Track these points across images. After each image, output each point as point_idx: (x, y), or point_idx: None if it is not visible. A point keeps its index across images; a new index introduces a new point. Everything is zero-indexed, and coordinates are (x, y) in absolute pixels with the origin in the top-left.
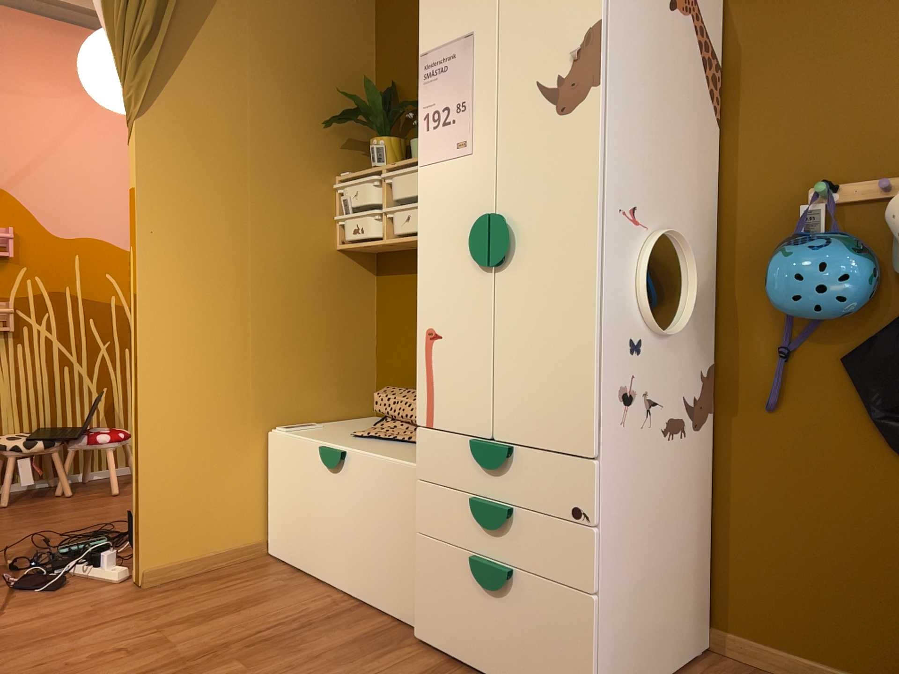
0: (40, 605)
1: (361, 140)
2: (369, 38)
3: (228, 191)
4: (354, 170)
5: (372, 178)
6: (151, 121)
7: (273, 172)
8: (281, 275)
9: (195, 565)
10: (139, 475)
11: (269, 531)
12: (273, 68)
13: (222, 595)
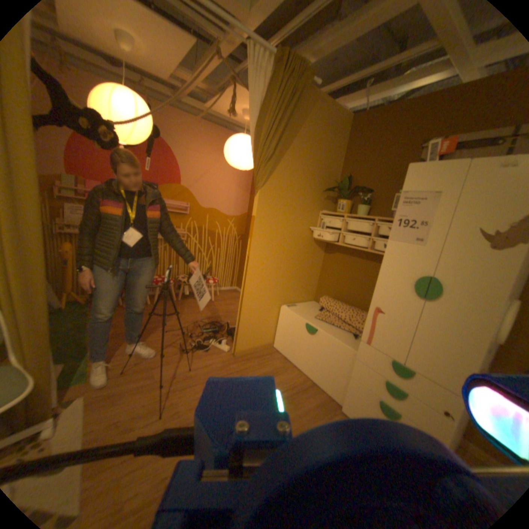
0: (205, 360)
1: (331, 196)
2: (343, 152)
3: (284, 217)
4: (326, 208)
5: (339, 217)
6: (263, 189)
7: (300, 209)
8: (295, 250)
9: (251, 350)
10: (240, 320)
11: (274, 339)
12: (308, 166)
13: (264, 367)
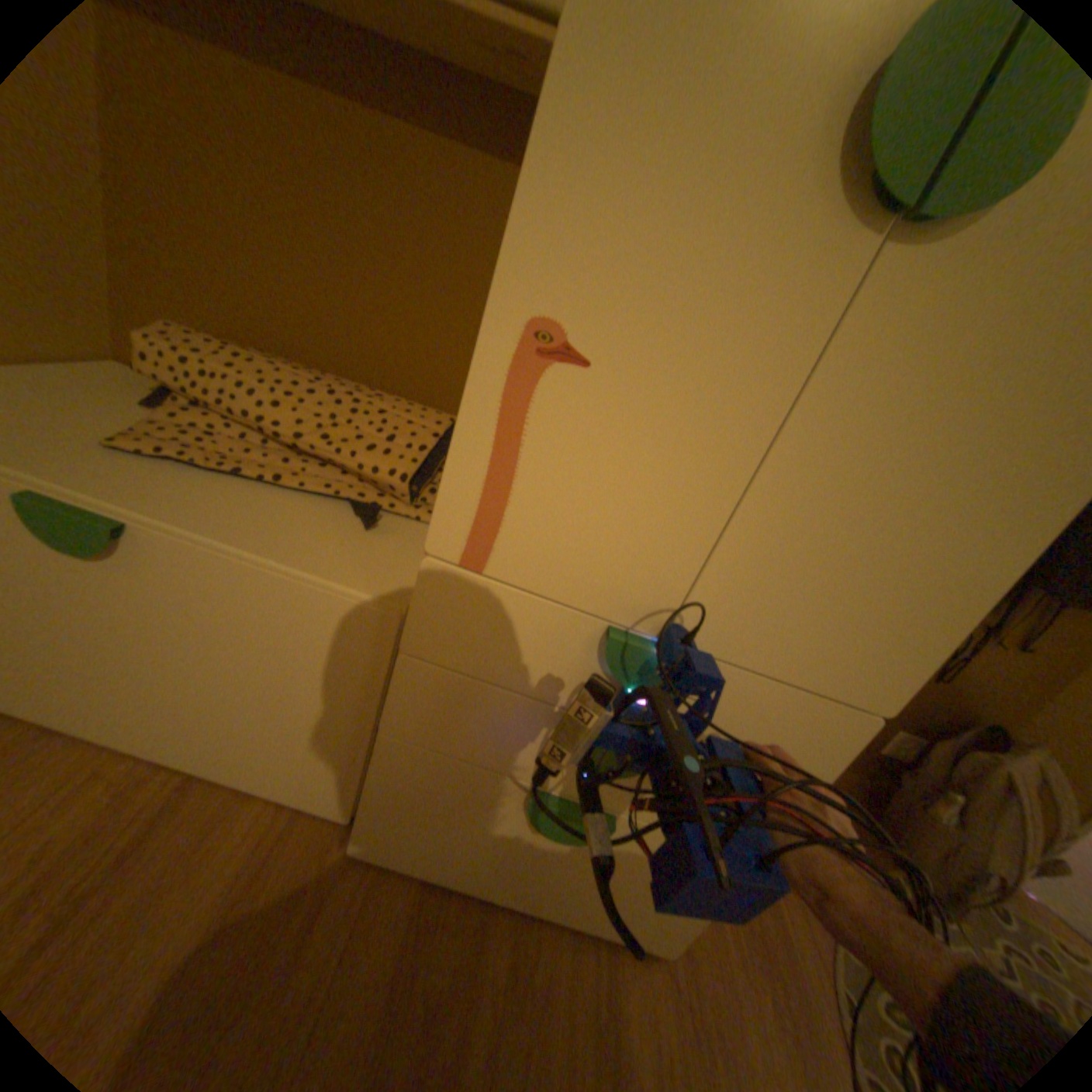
0: None
1: None
2: None
3: None
4: None
5: None
6: None
7: None
8: None
9: None
10: None
11: None
12: None
13: None
